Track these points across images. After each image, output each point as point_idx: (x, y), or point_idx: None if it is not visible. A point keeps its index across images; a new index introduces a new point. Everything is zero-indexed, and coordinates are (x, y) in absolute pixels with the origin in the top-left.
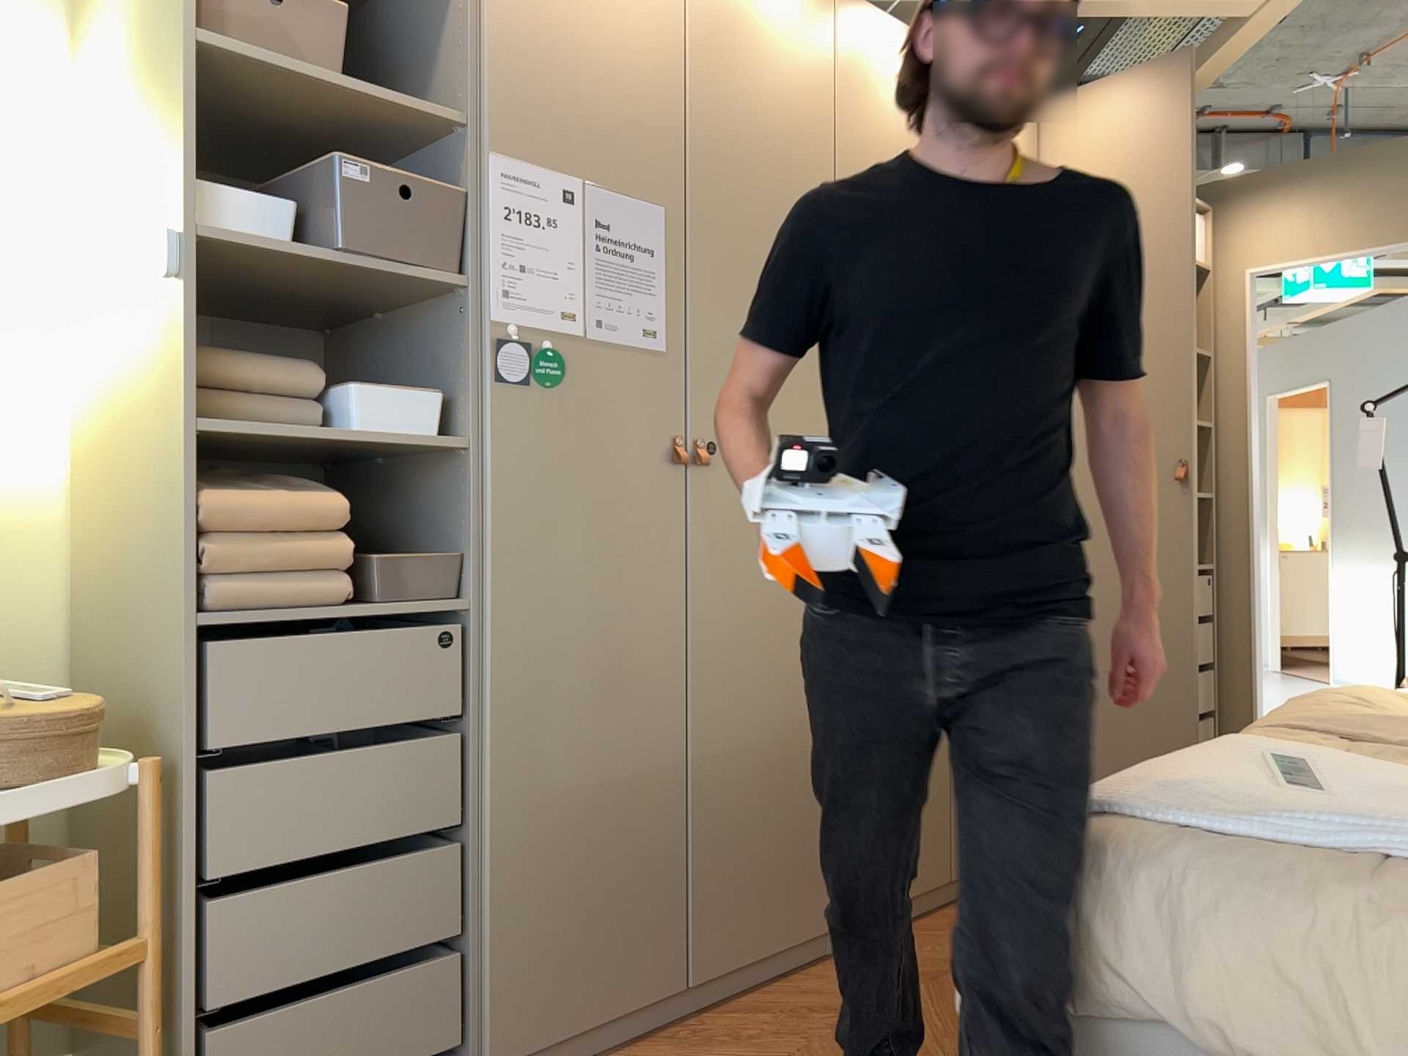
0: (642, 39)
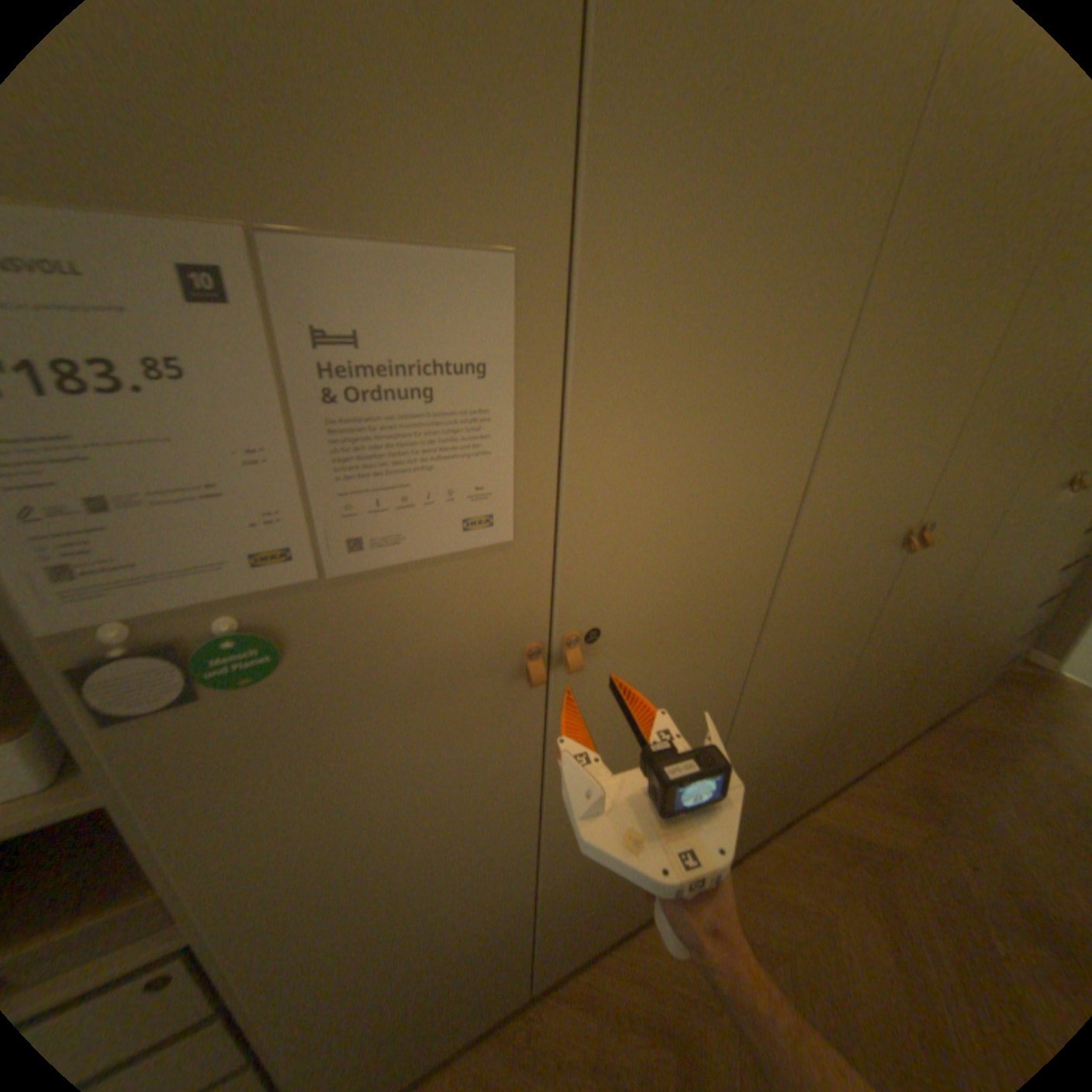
0: None
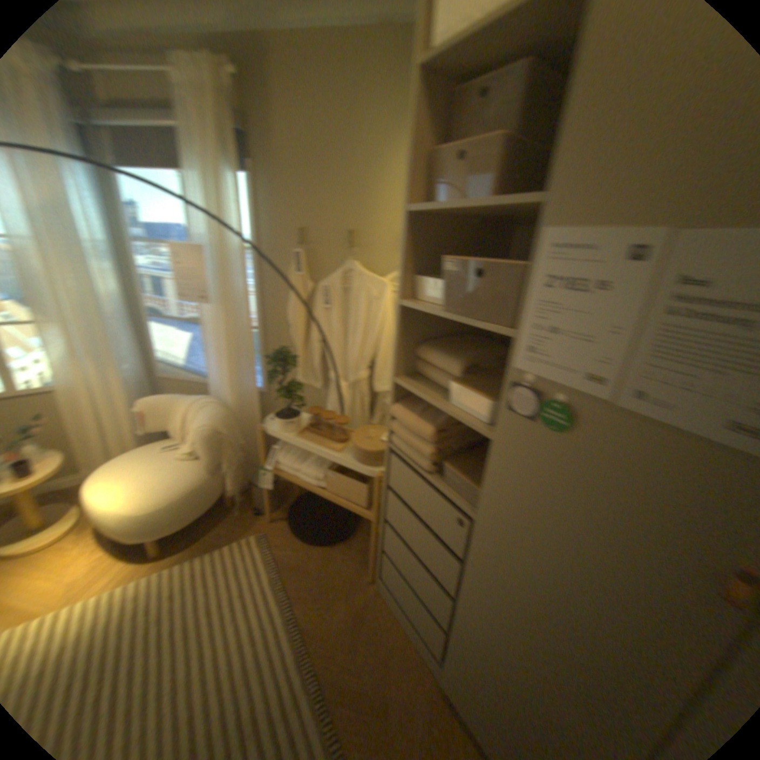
0: None
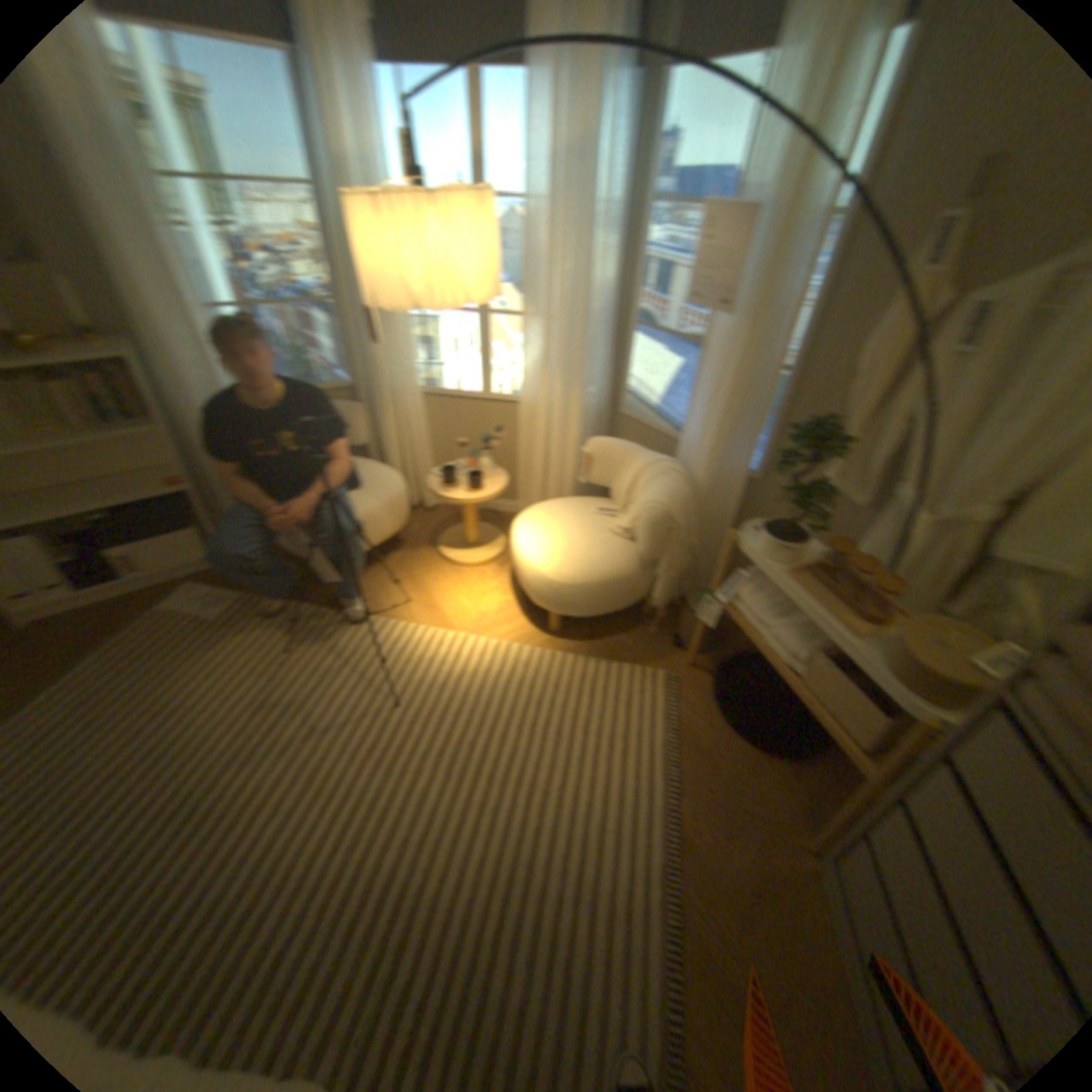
0: None
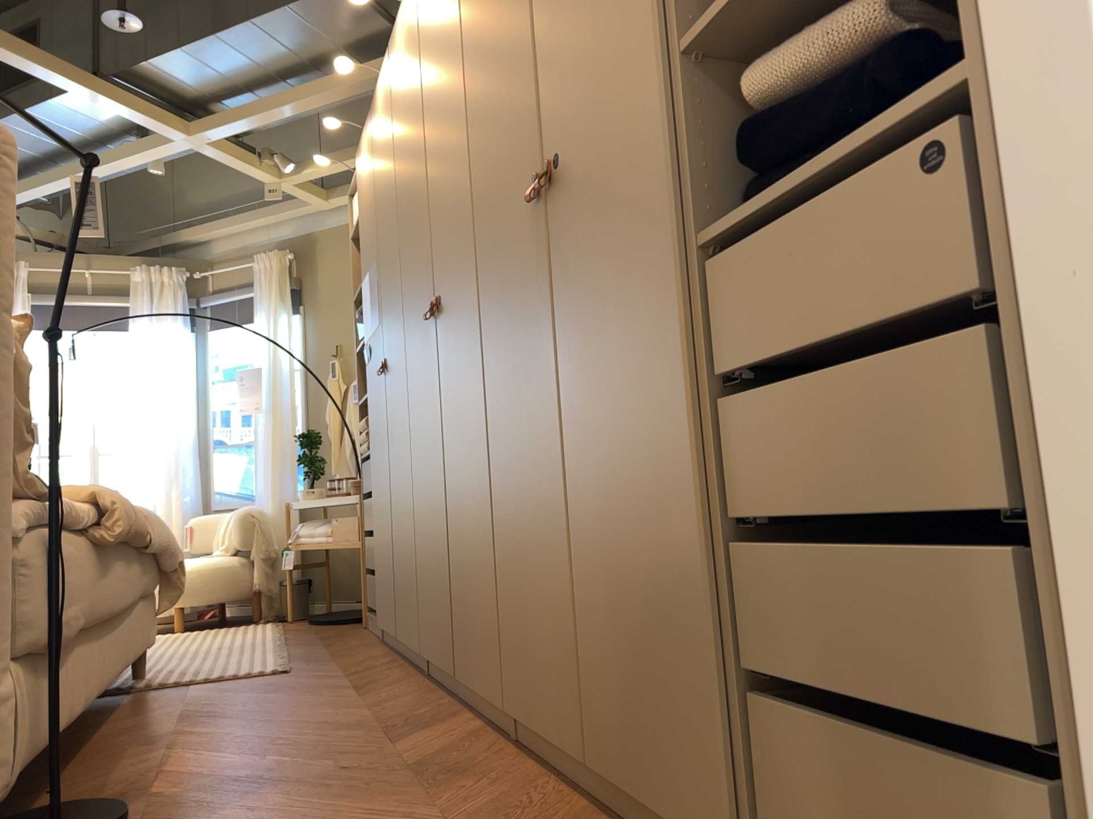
0: (375, 198)
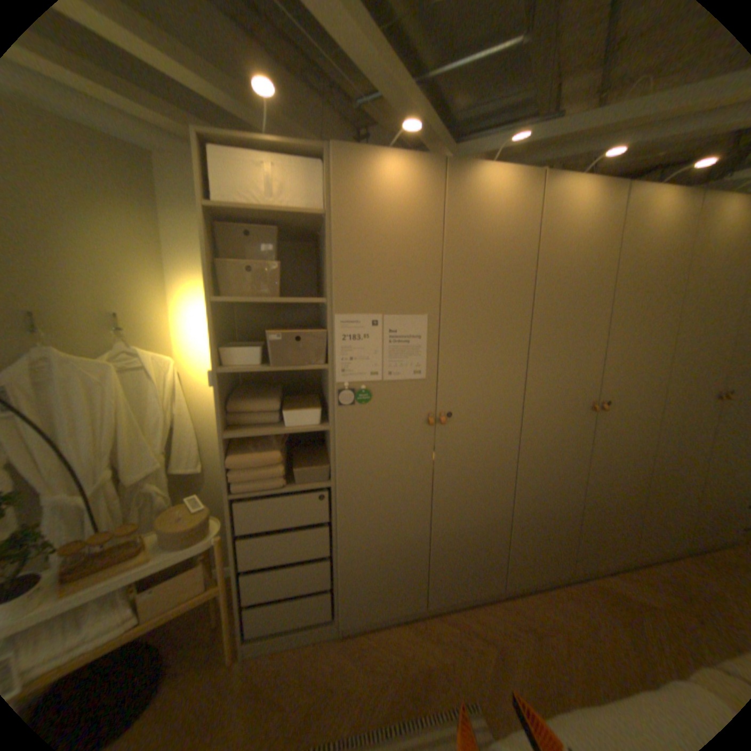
0: (414, 240)
